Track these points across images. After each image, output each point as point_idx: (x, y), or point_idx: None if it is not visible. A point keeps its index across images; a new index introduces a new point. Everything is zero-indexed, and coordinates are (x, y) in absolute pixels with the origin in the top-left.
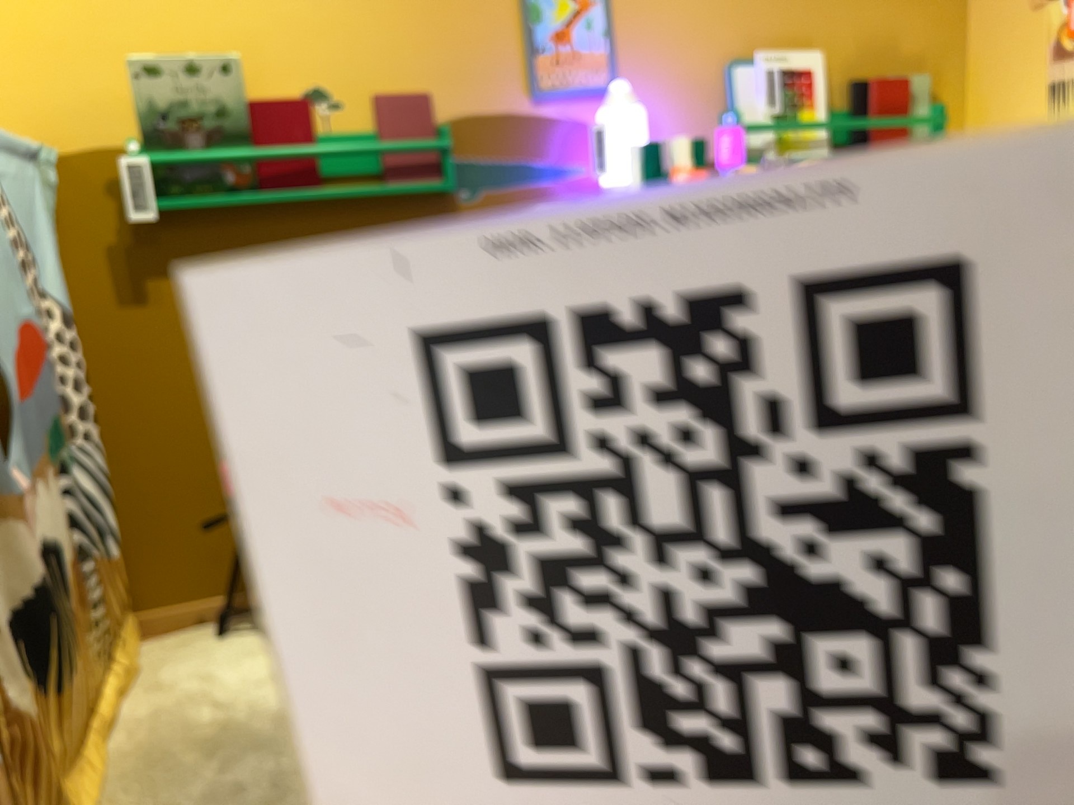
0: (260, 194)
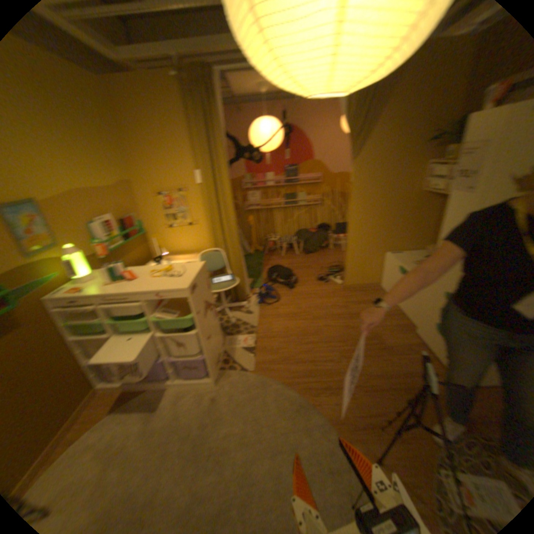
0: None
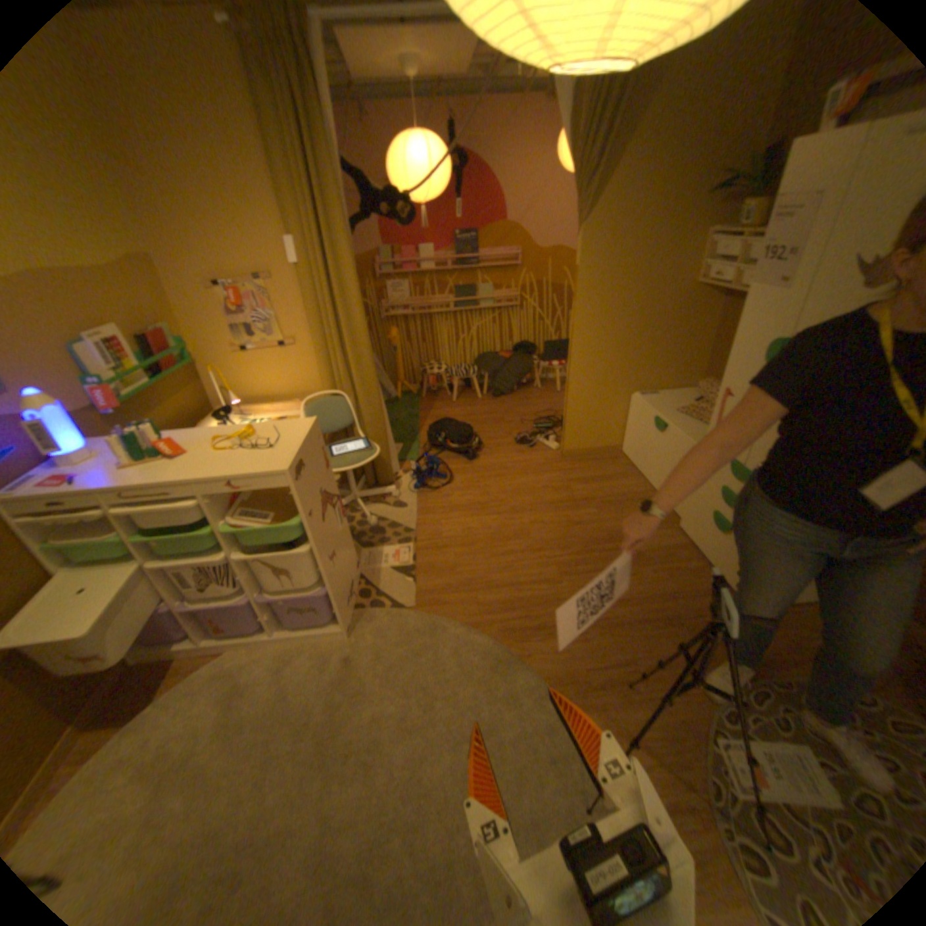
0: None
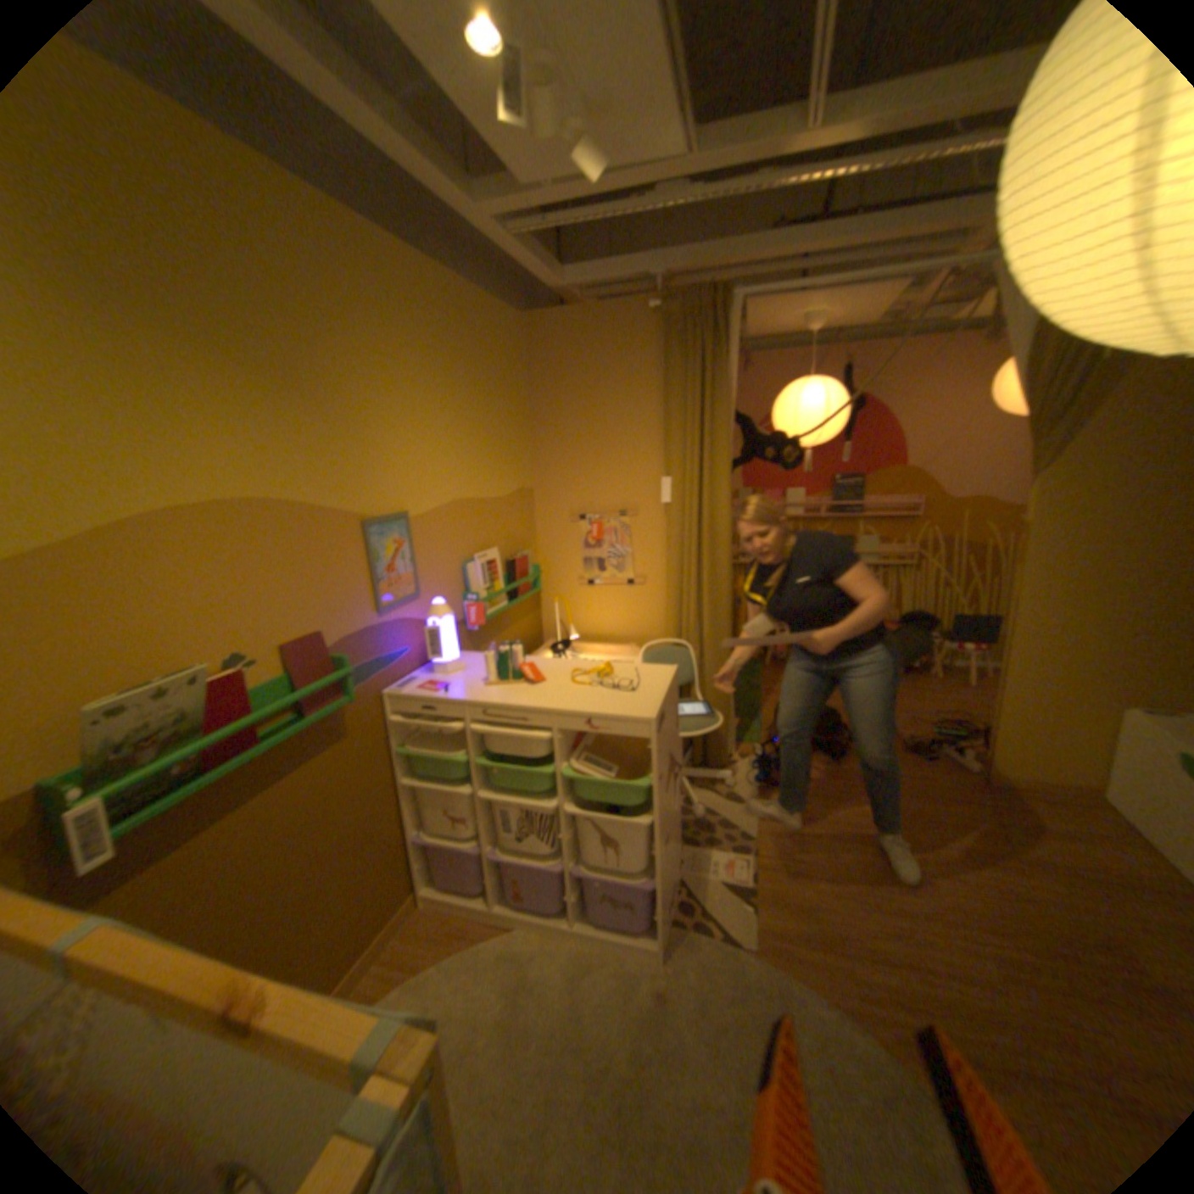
0: (203, 772)
